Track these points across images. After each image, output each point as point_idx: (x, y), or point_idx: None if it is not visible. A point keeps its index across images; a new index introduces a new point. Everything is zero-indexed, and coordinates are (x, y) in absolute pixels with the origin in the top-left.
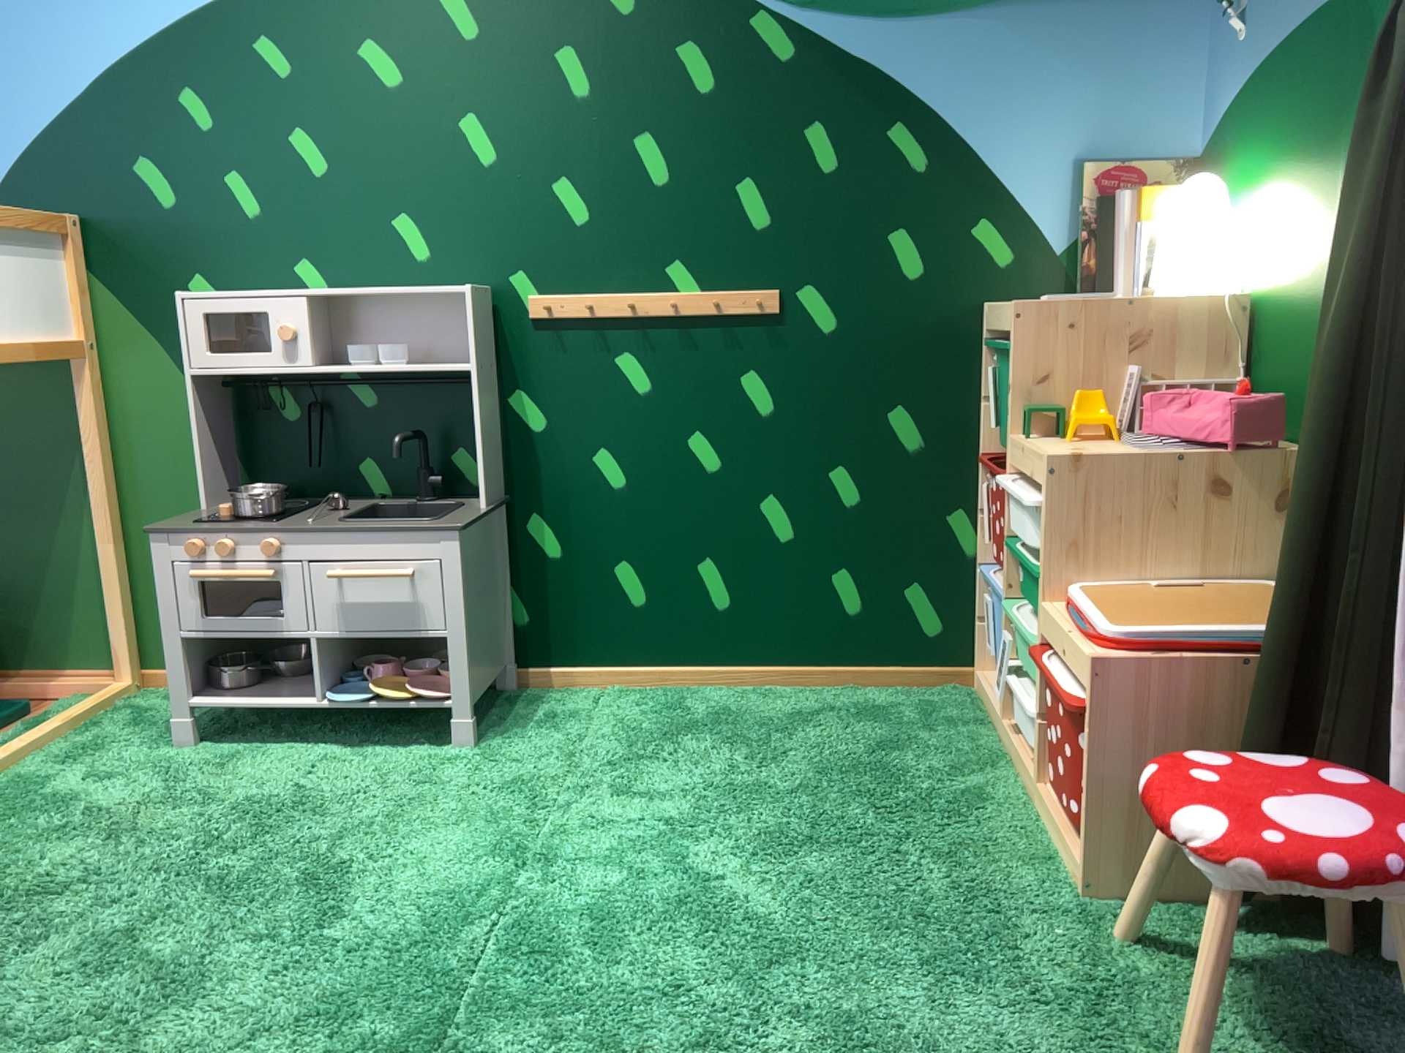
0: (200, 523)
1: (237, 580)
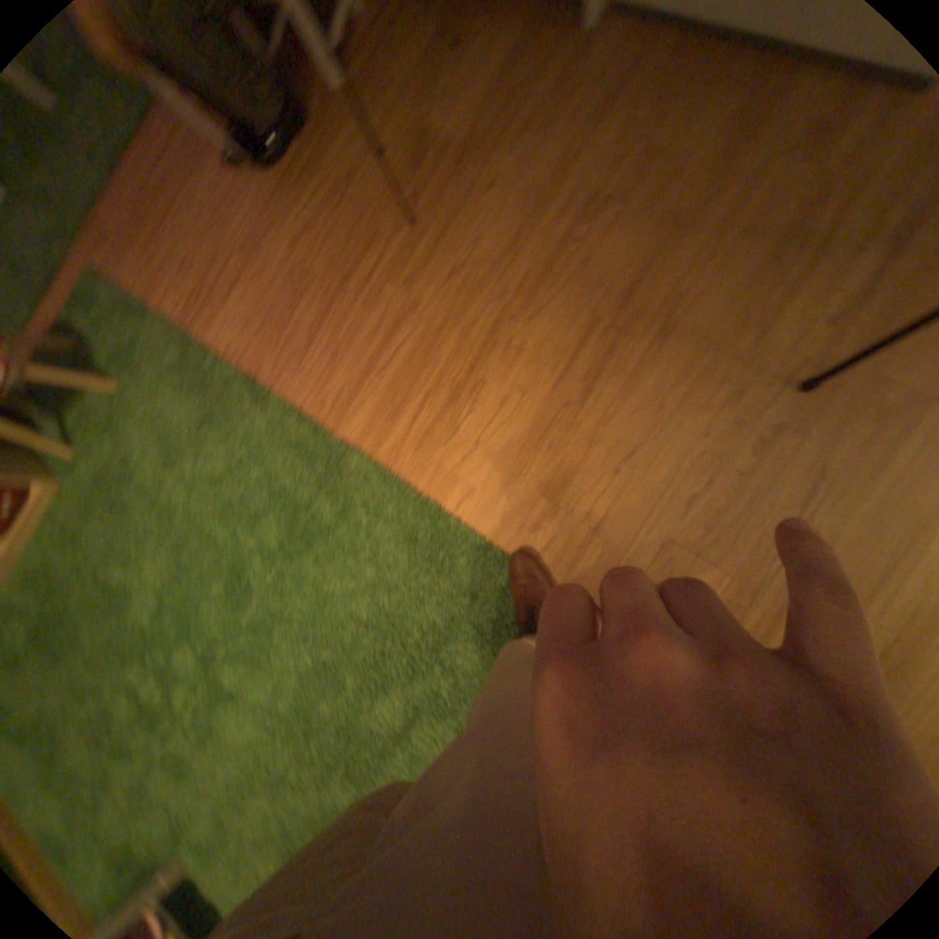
0: None
1: None
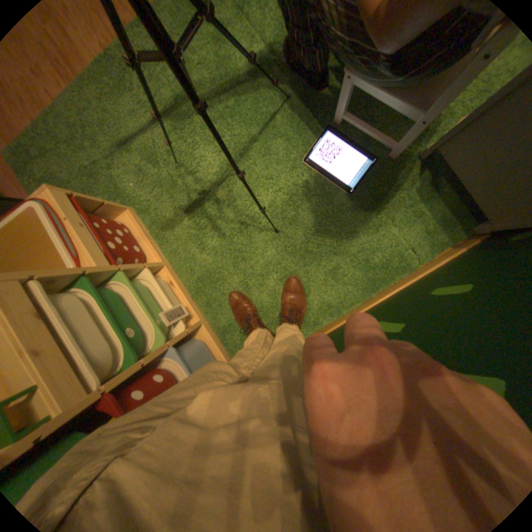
0: None
1: None
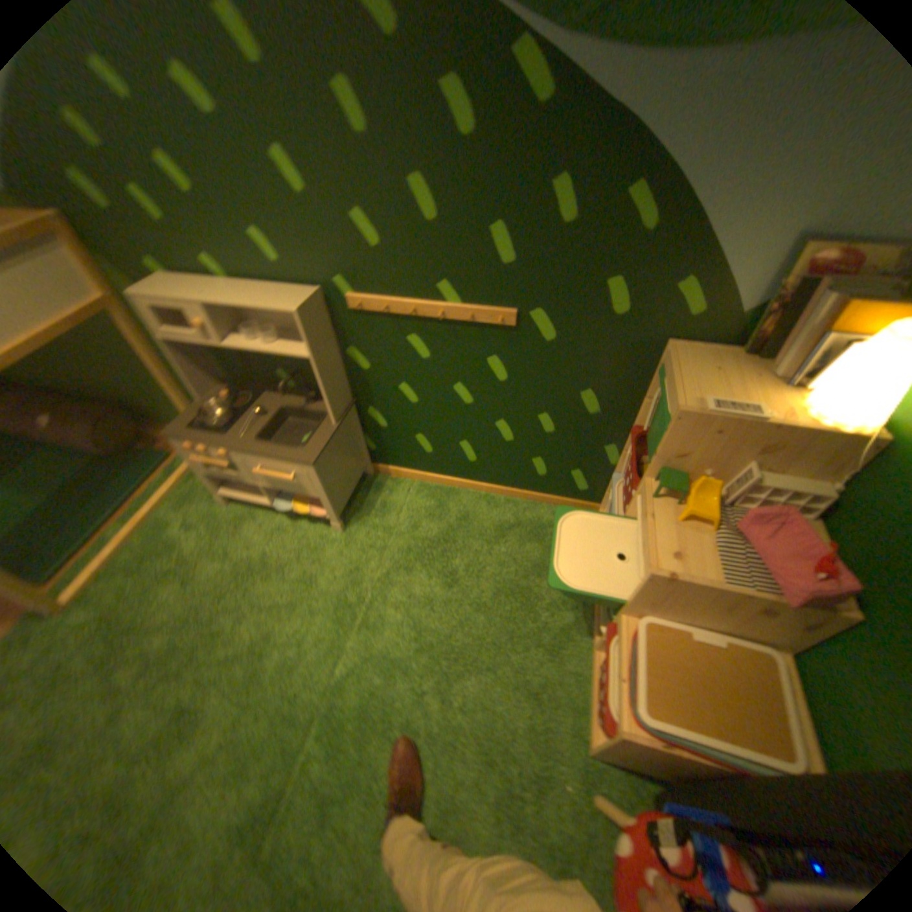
0: (191, 428)
1: (213, 463)
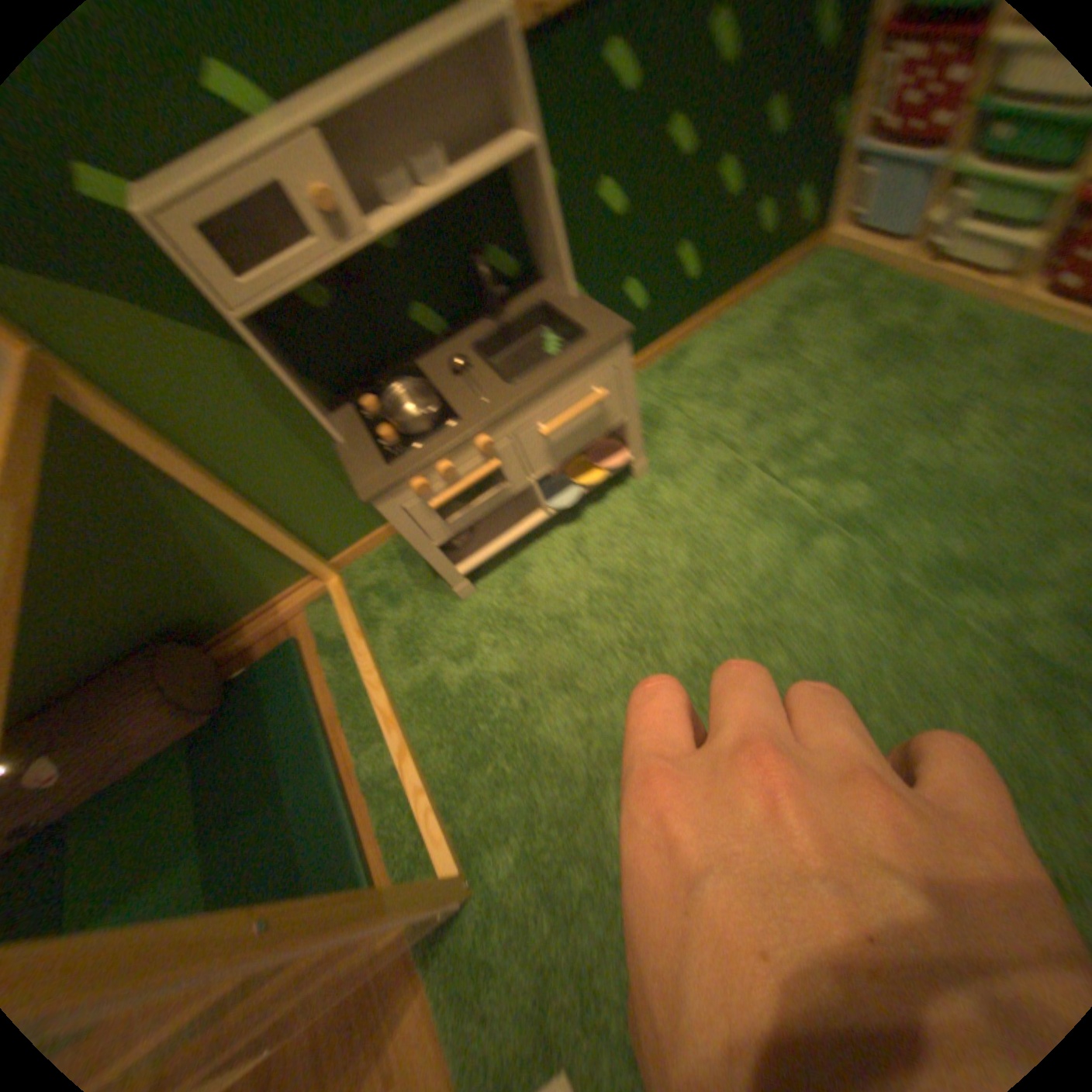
0: (395, 461)
1: (472, 484)
